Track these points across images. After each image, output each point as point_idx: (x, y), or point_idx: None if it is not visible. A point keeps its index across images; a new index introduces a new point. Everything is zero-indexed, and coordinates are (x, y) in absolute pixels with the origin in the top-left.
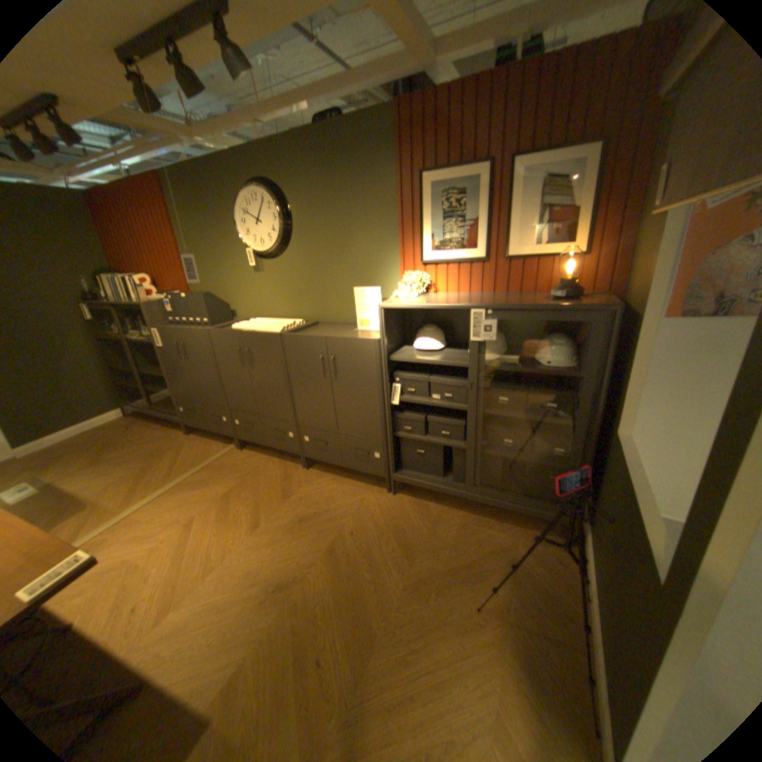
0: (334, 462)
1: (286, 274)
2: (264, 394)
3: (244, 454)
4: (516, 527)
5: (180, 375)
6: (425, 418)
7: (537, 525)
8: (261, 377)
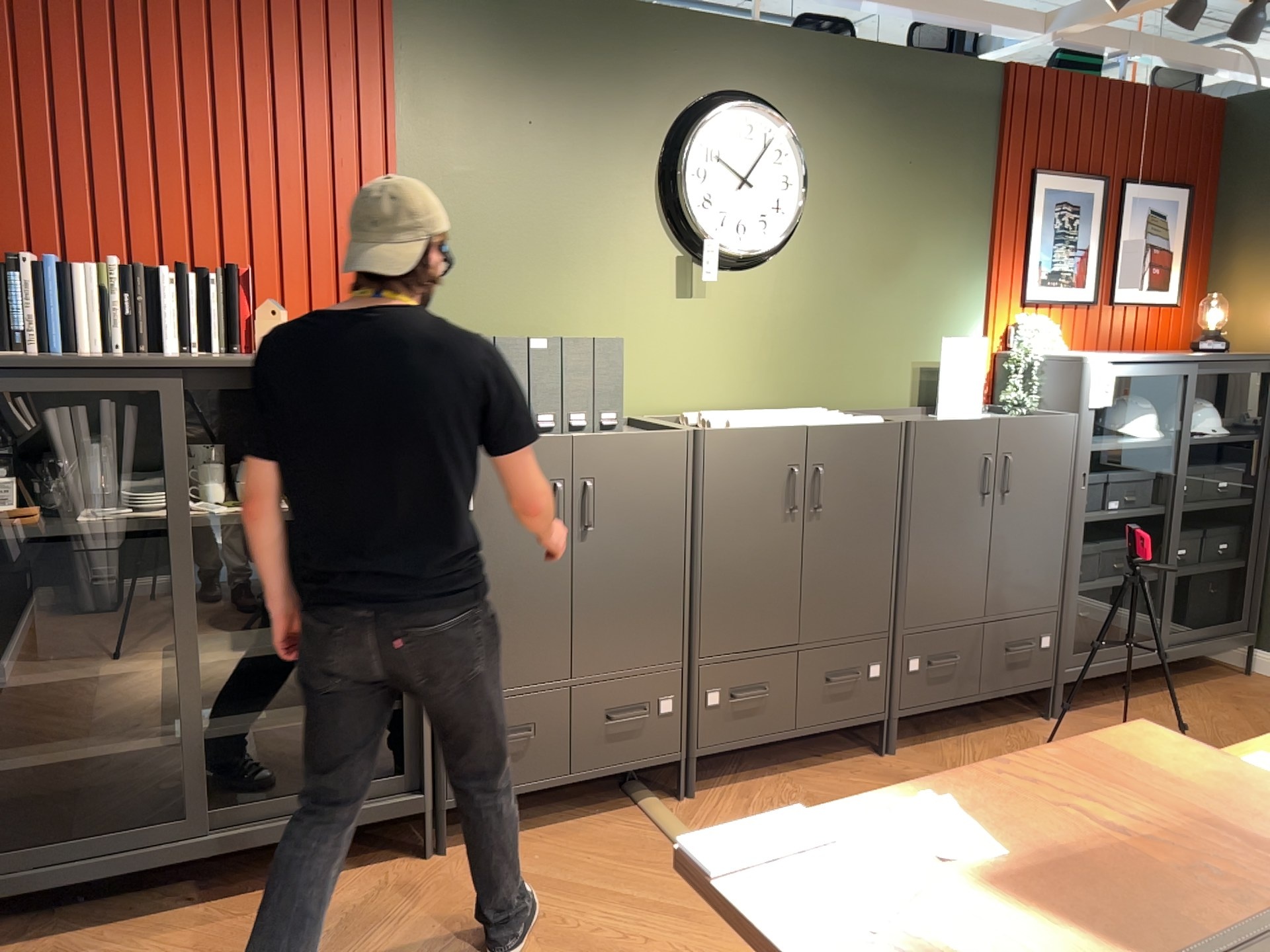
0: (964, 697)
1: (765, 304)
2: (831, 581)
3: (717, 799)
4: (1197, 684)
5: (515, 602)
6: (1101, 545)
7: (1199, 674)
8: (833, 536)
